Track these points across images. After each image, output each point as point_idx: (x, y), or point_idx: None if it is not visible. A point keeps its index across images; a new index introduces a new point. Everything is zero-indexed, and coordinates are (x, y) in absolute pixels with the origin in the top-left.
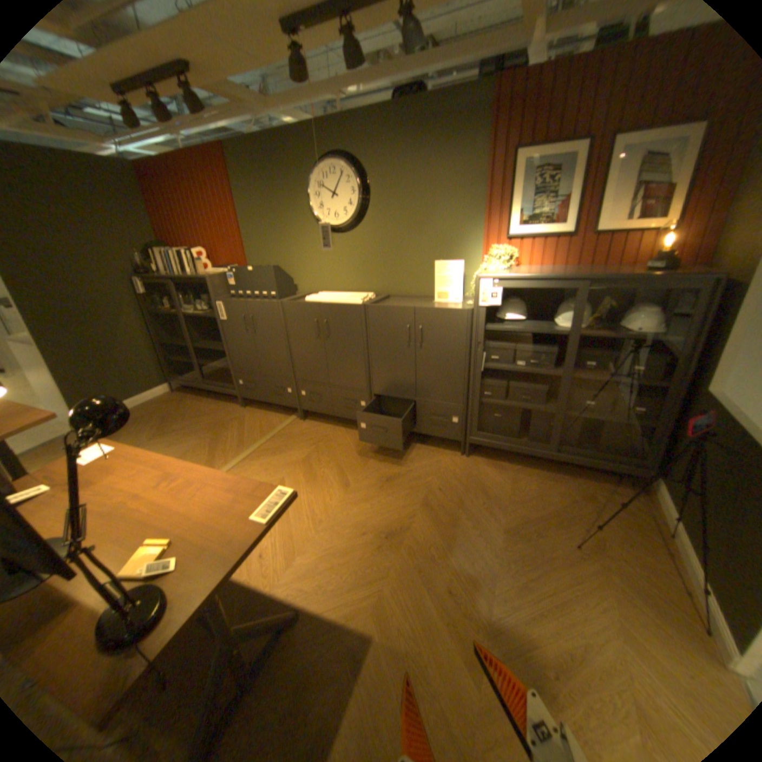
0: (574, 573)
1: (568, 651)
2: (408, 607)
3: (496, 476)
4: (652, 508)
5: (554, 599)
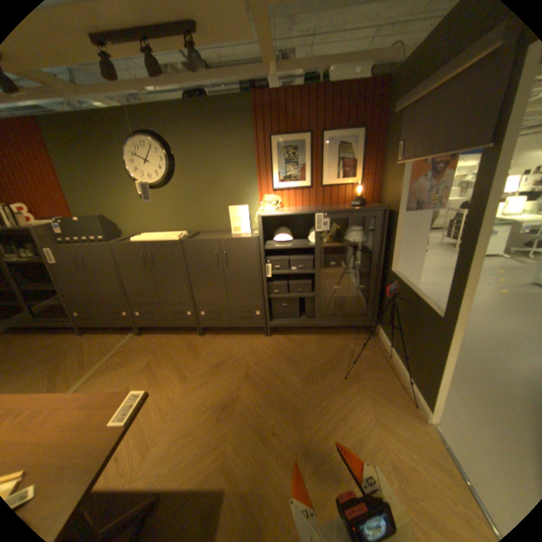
0: (345, 395)
1: (351, 447)
2: (246, 456)
3: (289, 345)
4: (378, 343)
5: (337, 416)
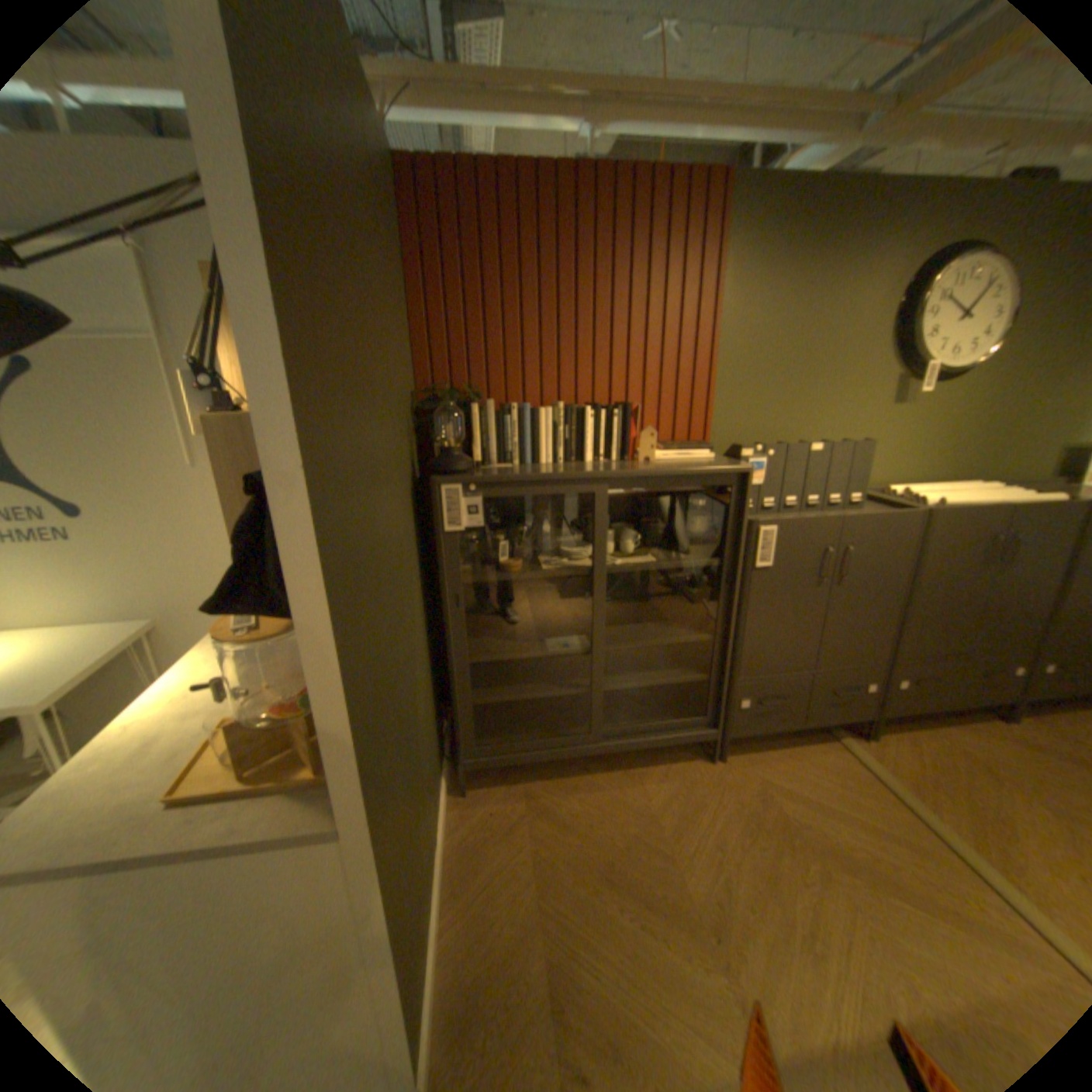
0: None
1: None
2: None
3: None
4: None
5: None
